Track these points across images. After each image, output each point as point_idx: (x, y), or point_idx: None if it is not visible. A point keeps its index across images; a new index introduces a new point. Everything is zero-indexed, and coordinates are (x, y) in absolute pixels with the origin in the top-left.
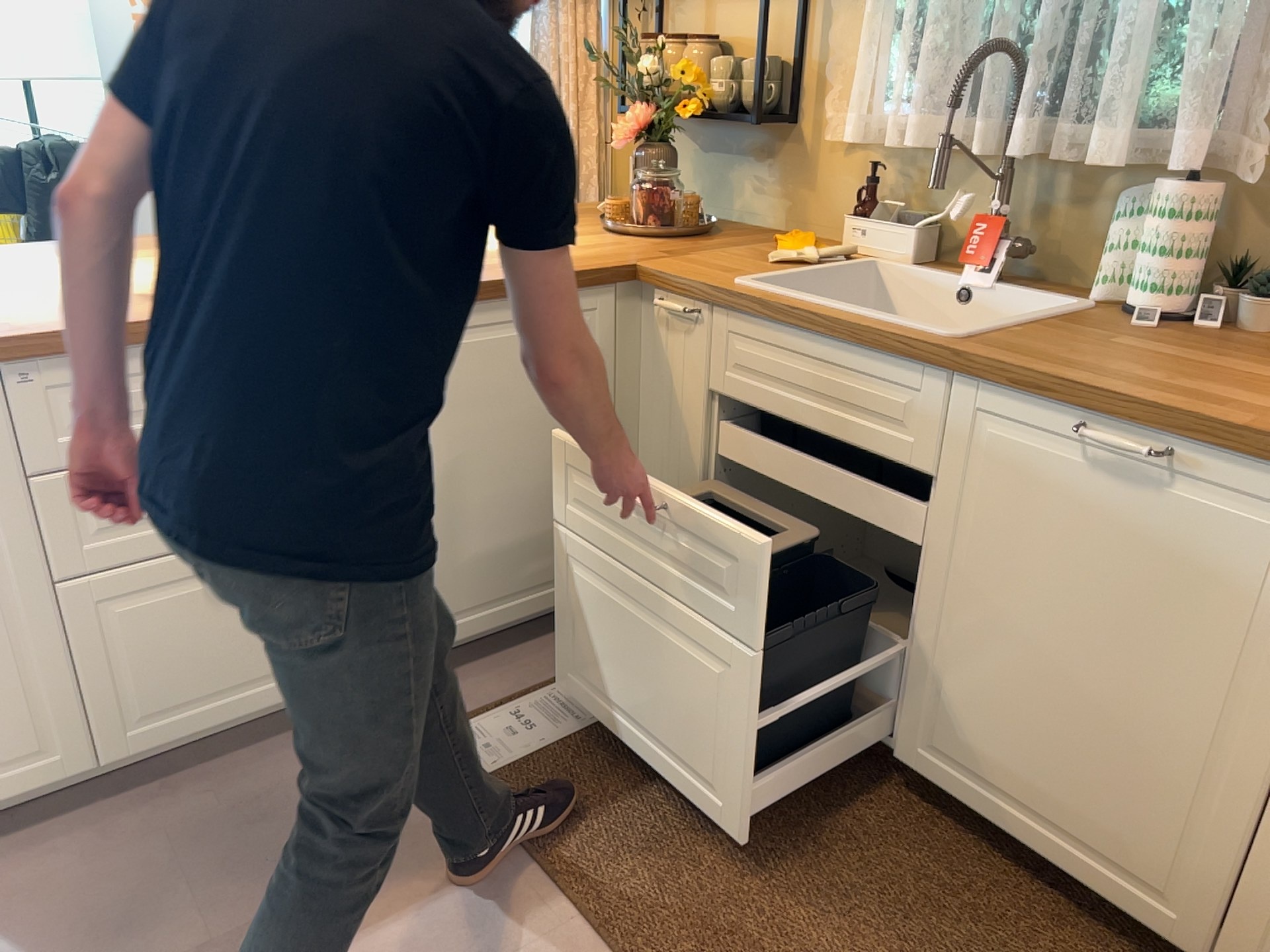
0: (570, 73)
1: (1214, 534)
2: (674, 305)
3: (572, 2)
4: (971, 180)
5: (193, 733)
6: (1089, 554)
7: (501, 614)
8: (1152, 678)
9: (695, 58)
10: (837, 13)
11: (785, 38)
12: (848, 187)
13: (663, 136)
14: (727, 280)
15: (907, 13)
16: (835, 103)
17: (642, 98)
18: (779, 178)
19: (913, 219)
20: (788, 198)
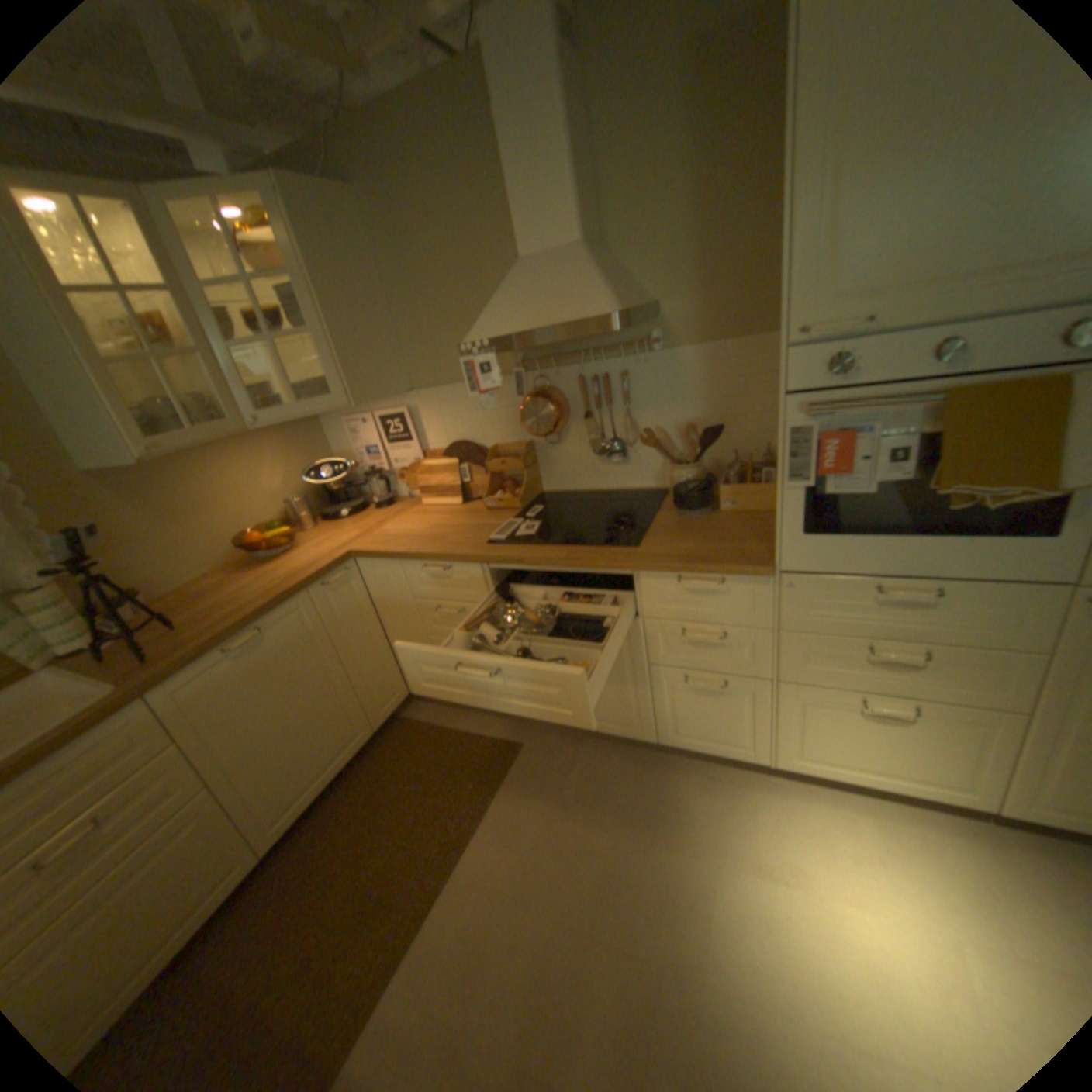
0: None
1: (286, 635)
2: None
3: None
4: None
5: None
6: (261, 685)
7: None
8: (307, 690)
9: None
10: None
11: None
12: None
13: None
14: None
15: None
16: None
17: None
18: None
19: None
20: None
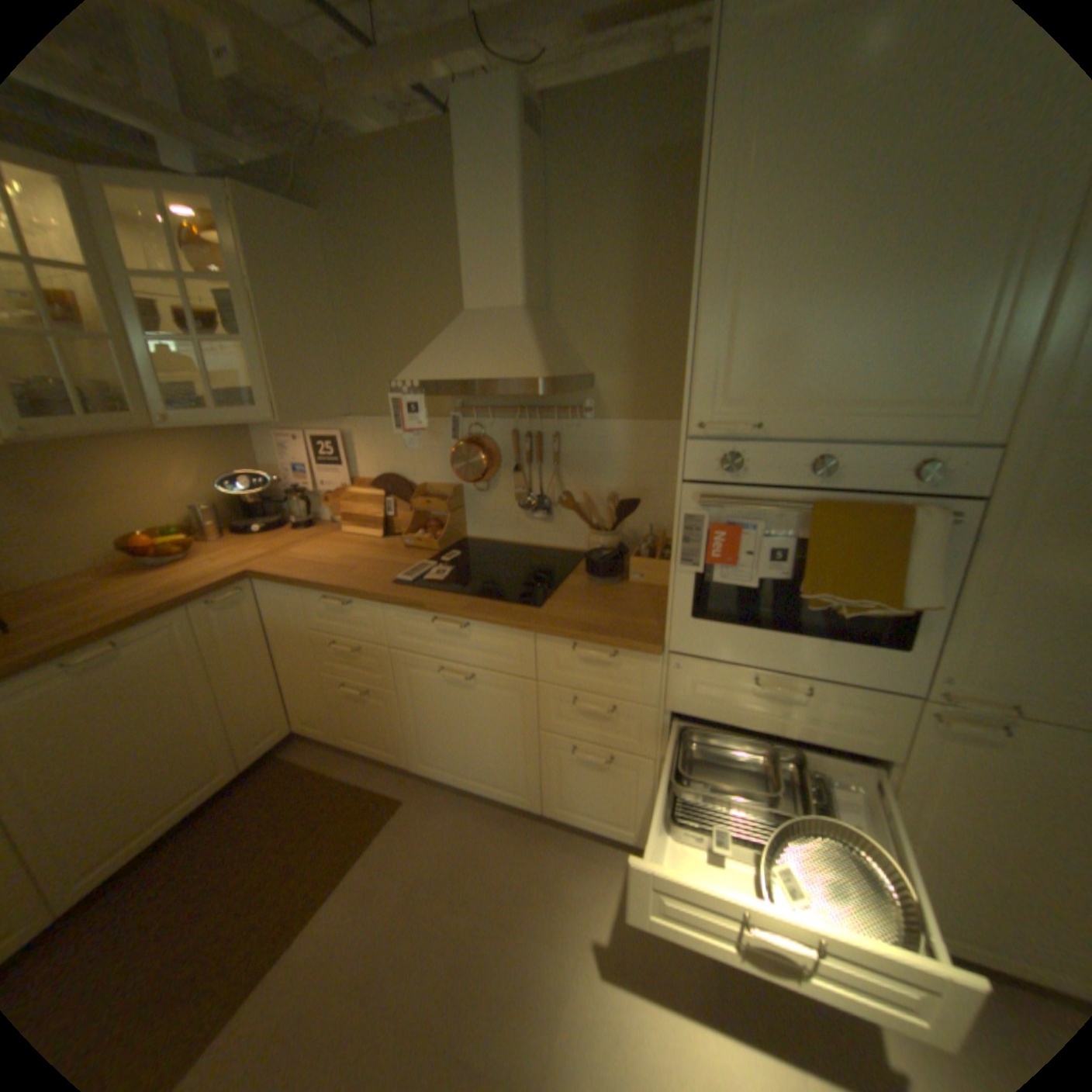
0: None
1: (150, 656)
2: None
3: None
4: None
5: None
6: (106, 708)
7: None
8: (165, 720)
9: None
10: None
11: None
12: None
13: None
14: None
15: None
16: None
17: None
18: None
19: None
20: None
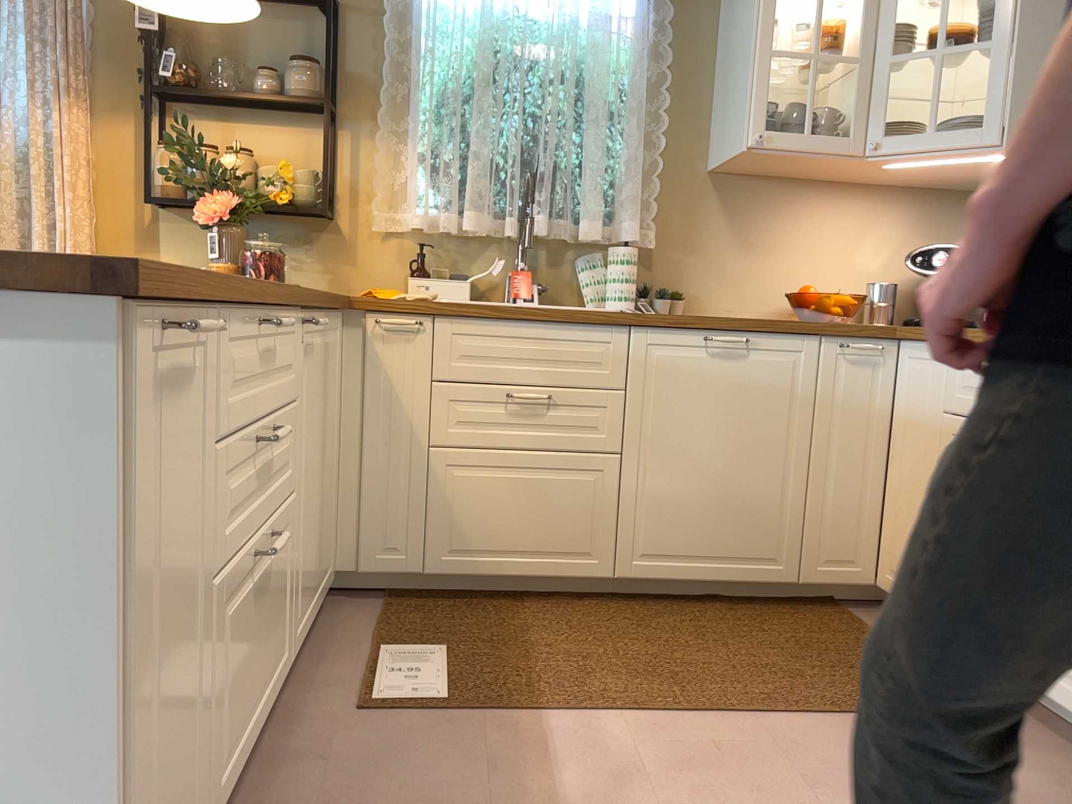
0: (71, 164)
1: (770, 371)
2: (403, 321)
3: (73, 102)
4: (487, 253)
5: (229, 782)
6: (718, 400)
7: (312, 610)
8: (756, 450)
9: (246, 163)
10: (381, 146)
11: (319, 158)
12: (390, 261)
13: (242, 218)
14: (435, 300)
15: (448, 150)
16: (380, 204)
17: (228, 186)
18: (321, 257)
19: (462, 275)
20: (333, 271)
